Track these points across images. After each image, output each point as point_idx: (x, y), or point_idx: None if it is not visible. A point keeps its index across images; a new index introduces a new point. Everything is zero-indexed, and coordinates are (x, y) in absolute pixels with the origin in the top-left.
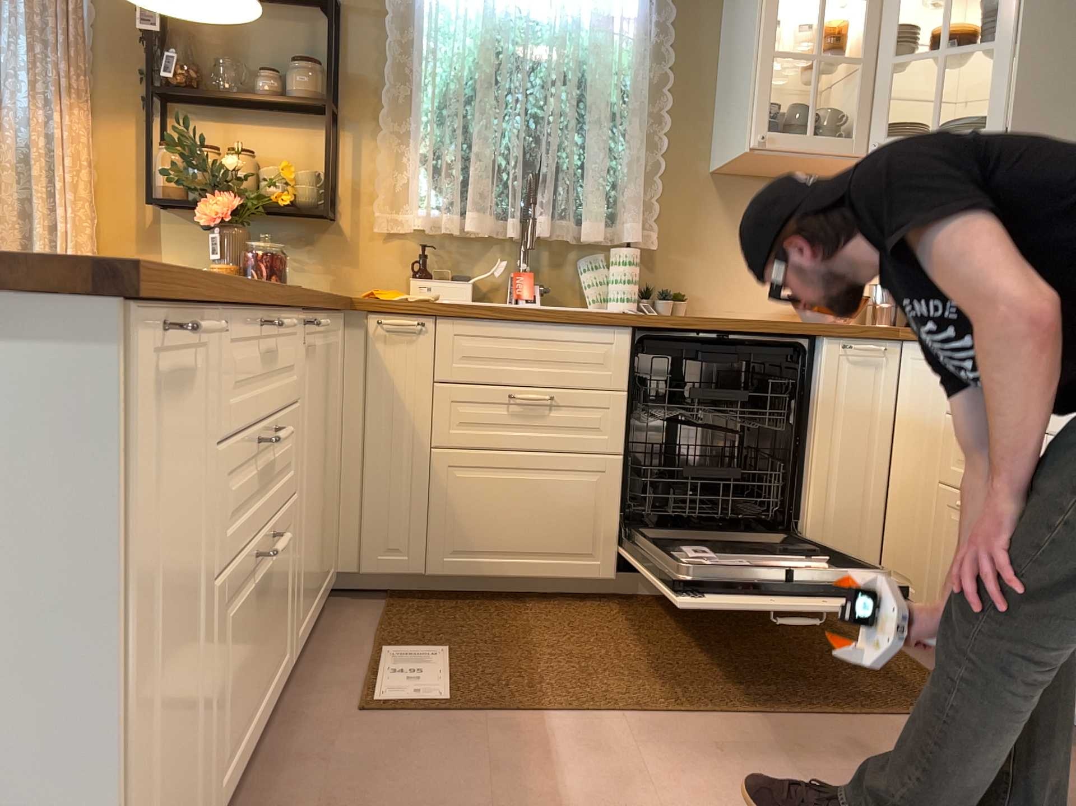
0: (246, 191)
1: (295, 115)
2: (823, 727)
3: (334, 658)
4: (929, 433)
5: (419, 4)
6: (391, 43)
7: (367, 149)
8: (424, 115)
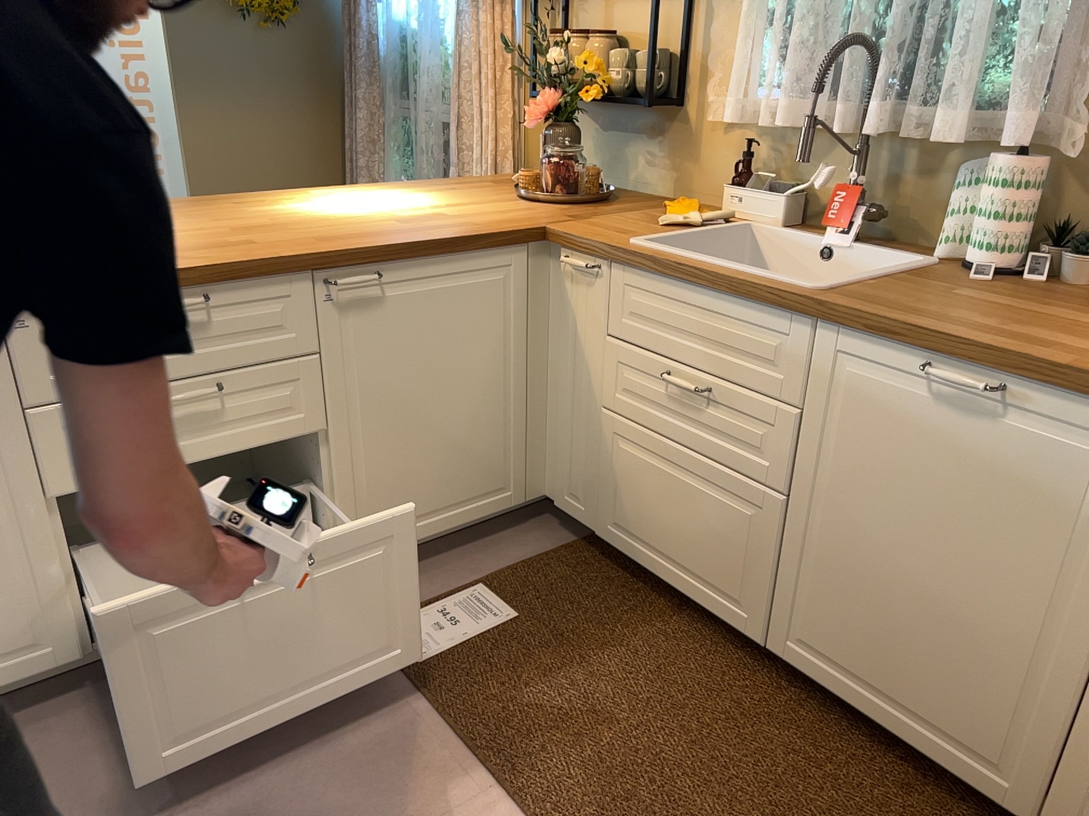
0: (564, 87)
1: None
2: None
3: (445, 572)
4: None
5: None
6: None
7: (714, 13)
8: None
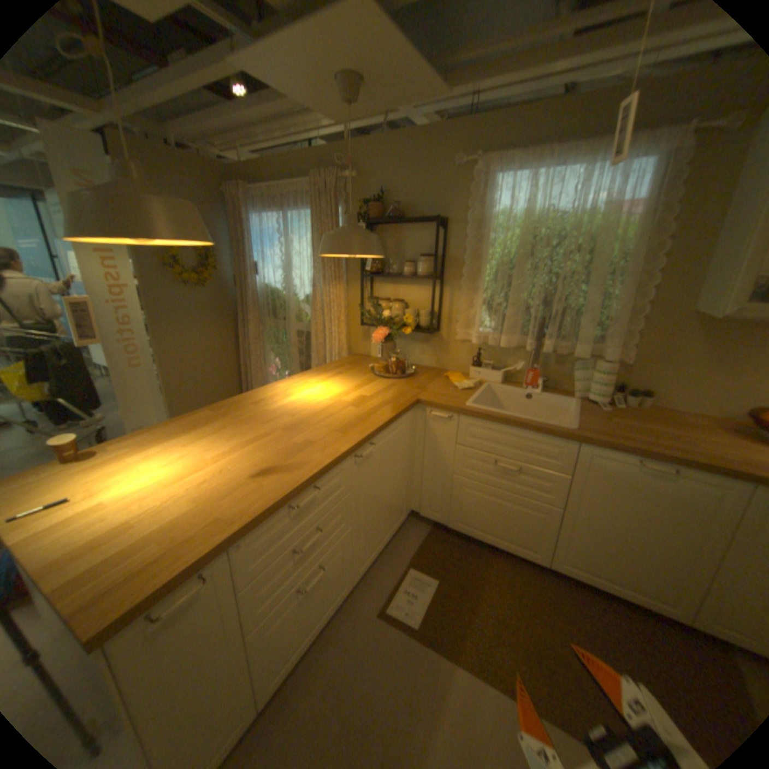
0: (391, 326)
1: (421, 279)
2: None
3: (389, 566)
4: None
5: (487, 213)
6: (469, 239)
7: (455, 295)
8: (482, 281)
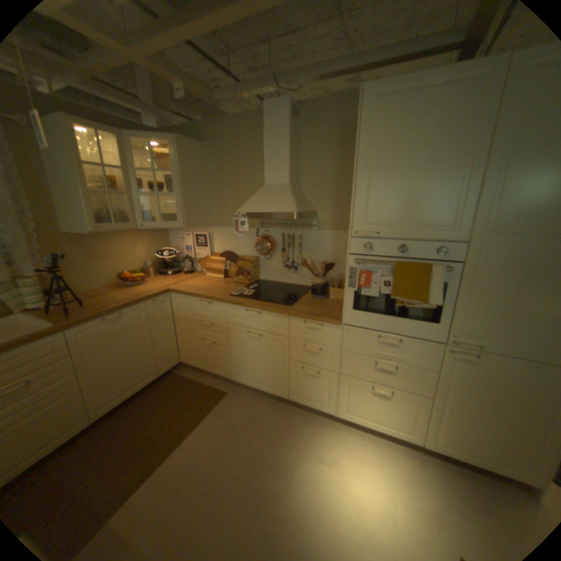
0: None
1: None
2: (197, 433)
3: None
4: (186, 320)
5: None
6: None
7: None
8: None
